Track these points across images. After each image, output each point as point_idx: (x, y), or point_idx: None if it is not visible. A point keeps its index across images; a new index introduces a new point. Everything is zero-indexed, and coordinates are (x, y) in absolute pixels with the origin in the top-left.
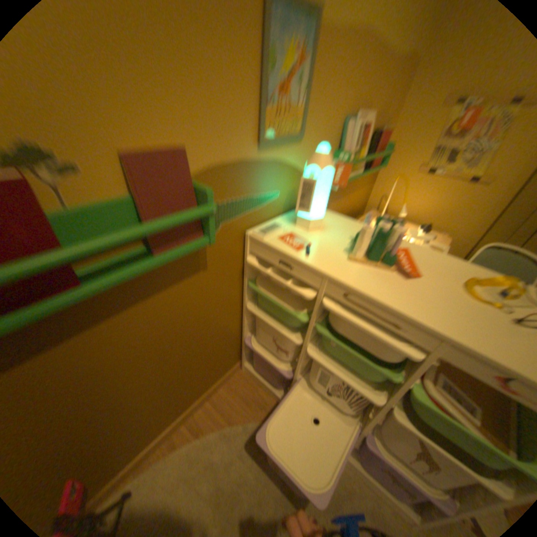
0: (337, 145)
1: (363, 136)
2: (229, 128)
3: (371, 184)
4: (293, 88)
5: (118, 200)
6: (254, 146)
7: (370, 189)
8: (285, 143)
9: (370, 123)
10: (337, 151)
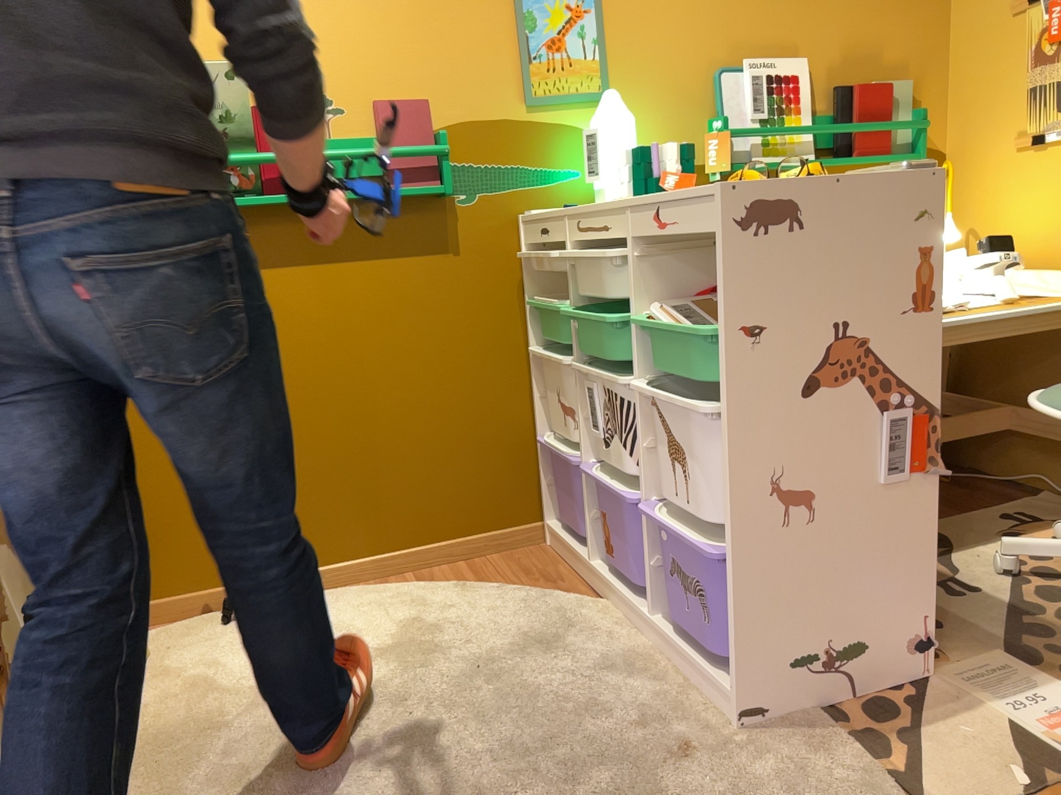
0: (710, 116)
1: (774, 99)
2: (480, 90)
3: None
4: (569, 47)
5: (366, 141)
6: (519, 109)
7: None
8: (572, 107)
9: (789, 78)
10: (708, 123)
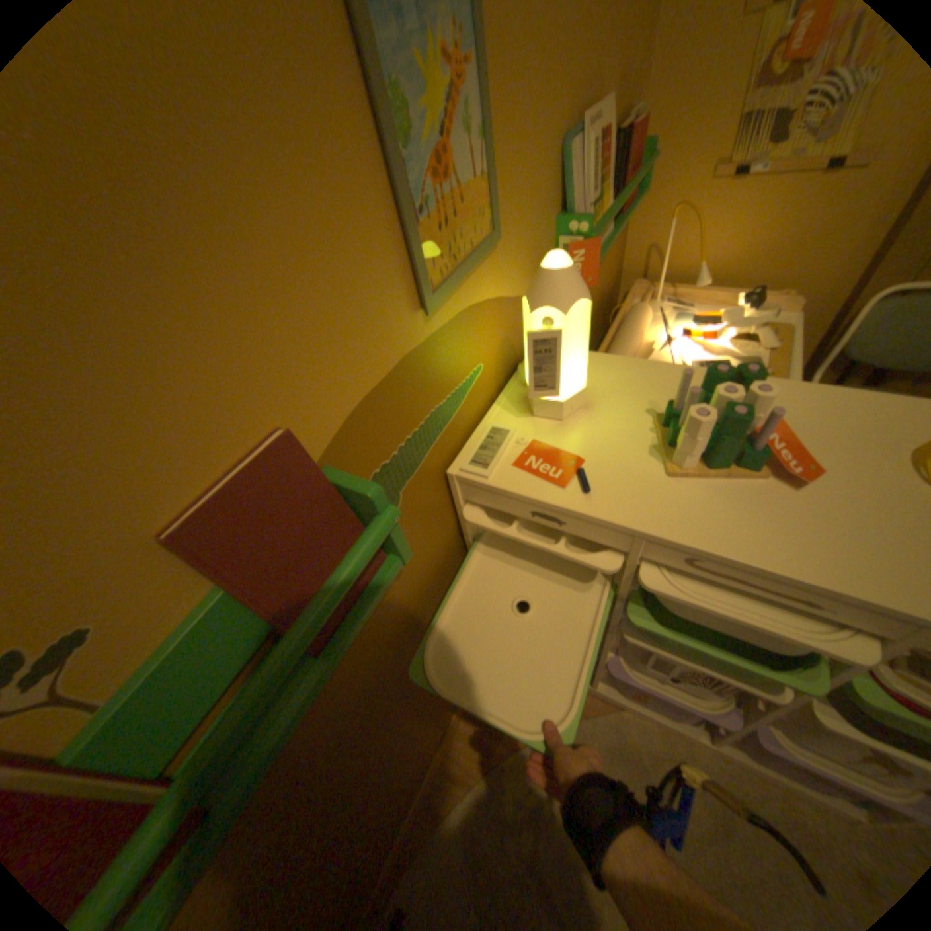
0: (558, 208)
1: (601, 163)
2: (359, 327)
3: (622, 234)
4: (458, 156)
5: (205, 620)
6: (417, 323)
7: (623, 243)
8: (470, 275)
9: (609, 127)
10: (561, 220)
